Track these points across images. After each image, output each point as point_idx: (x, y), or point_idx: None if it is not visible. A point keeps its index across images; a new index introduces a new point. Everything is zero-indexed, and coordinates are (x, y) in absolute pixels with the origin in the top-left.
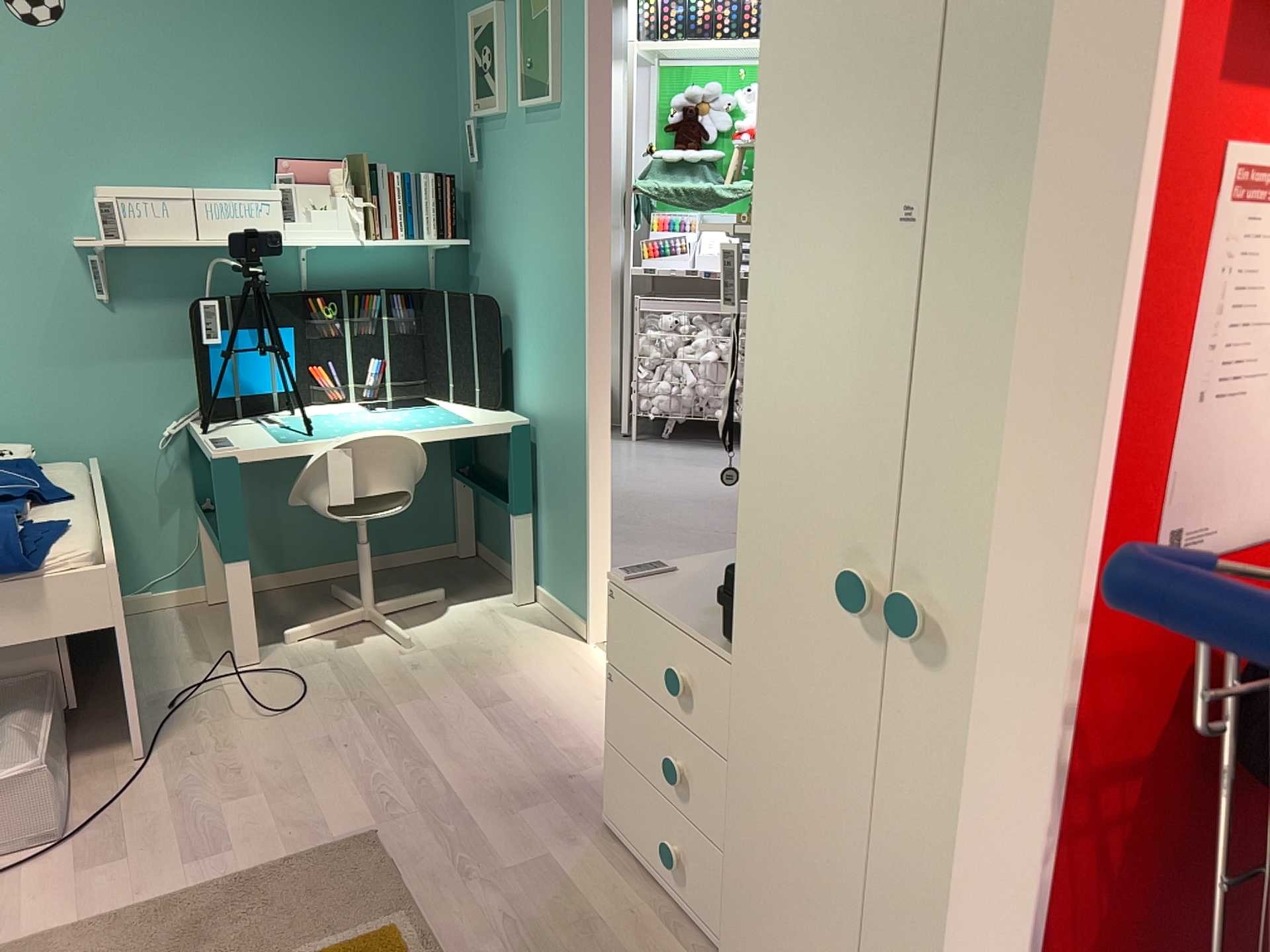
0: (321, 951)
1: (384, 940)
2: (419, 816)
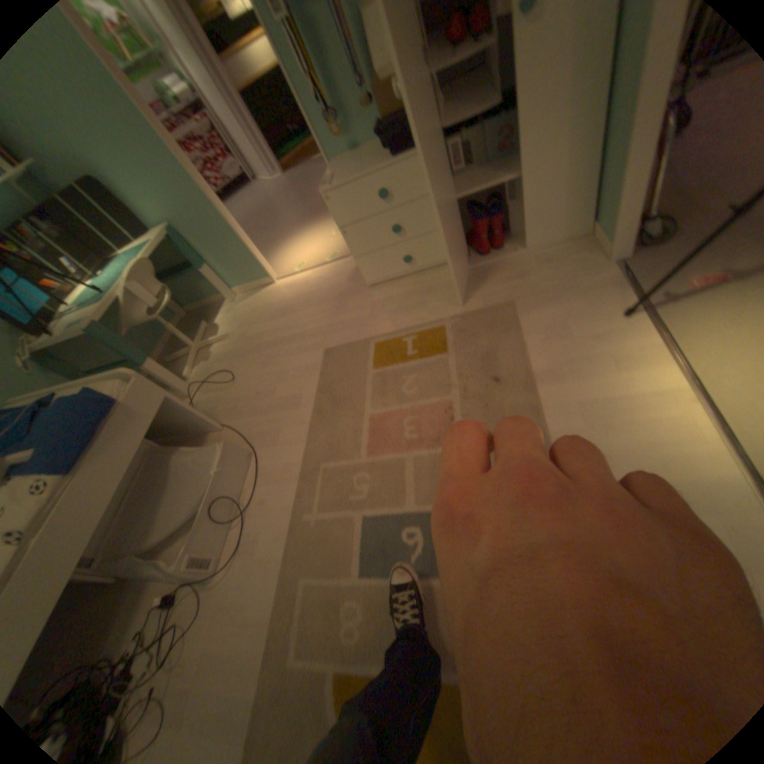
0: (372, 363)
1: (378, 345)
2: (326, 335)
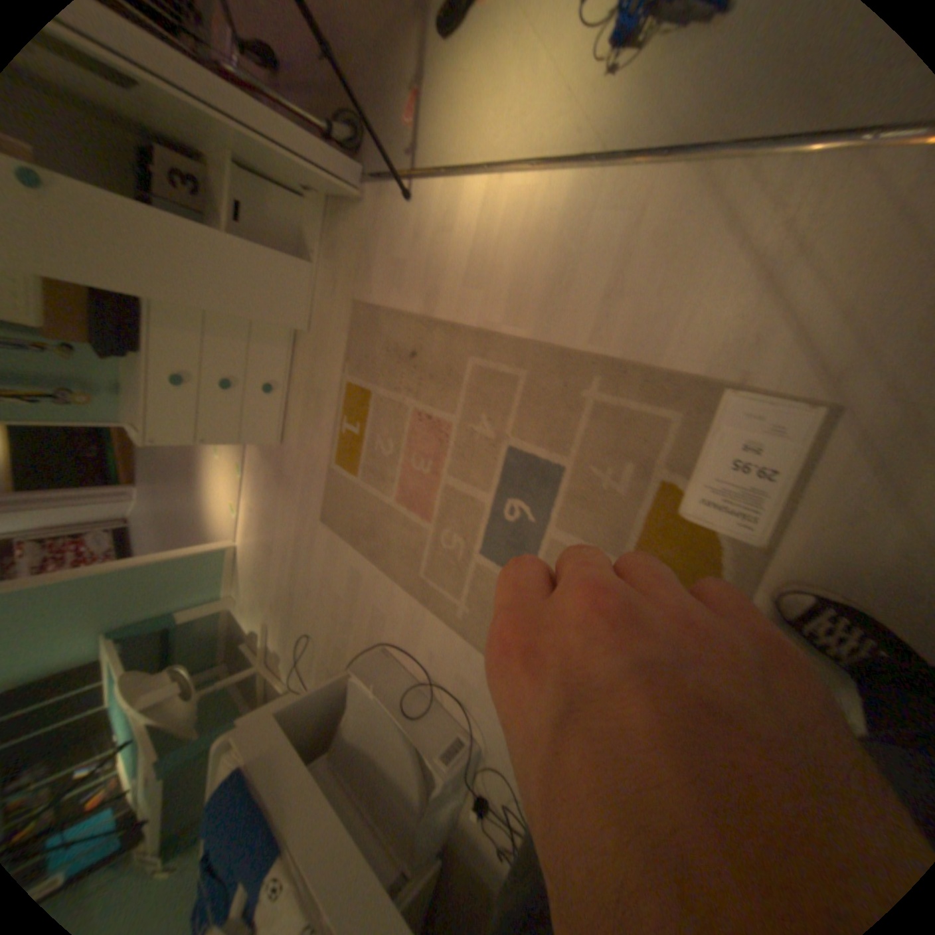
0: (348, 472)
1: (335, 457)
2: (305, 509)
